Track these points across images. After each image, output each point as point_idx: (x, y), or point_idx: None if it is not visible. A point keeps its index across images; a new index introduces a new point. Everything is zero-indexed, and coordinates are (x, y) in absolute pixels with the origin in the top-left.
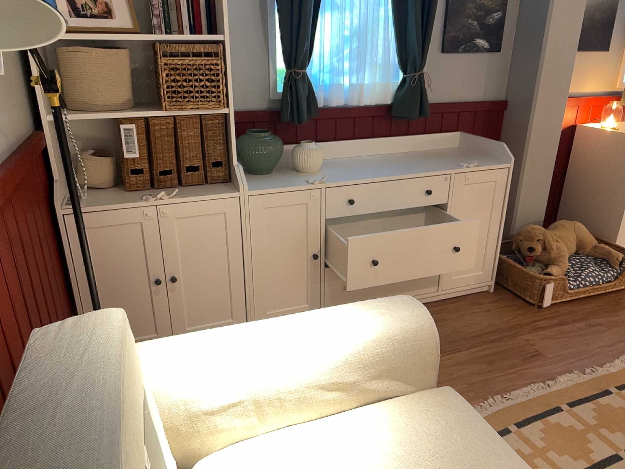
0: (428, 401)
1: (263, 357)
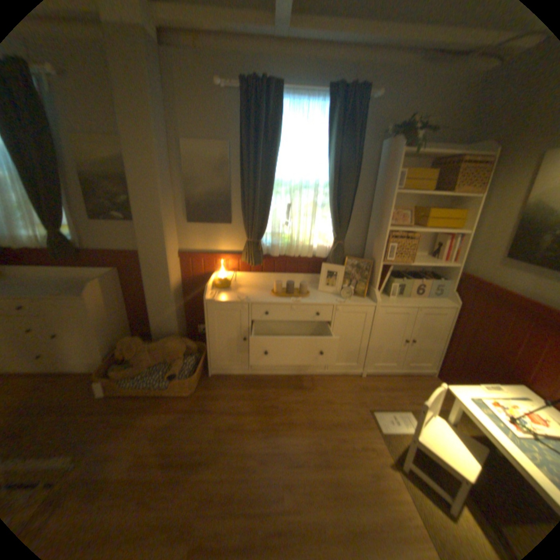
0: None
1: None
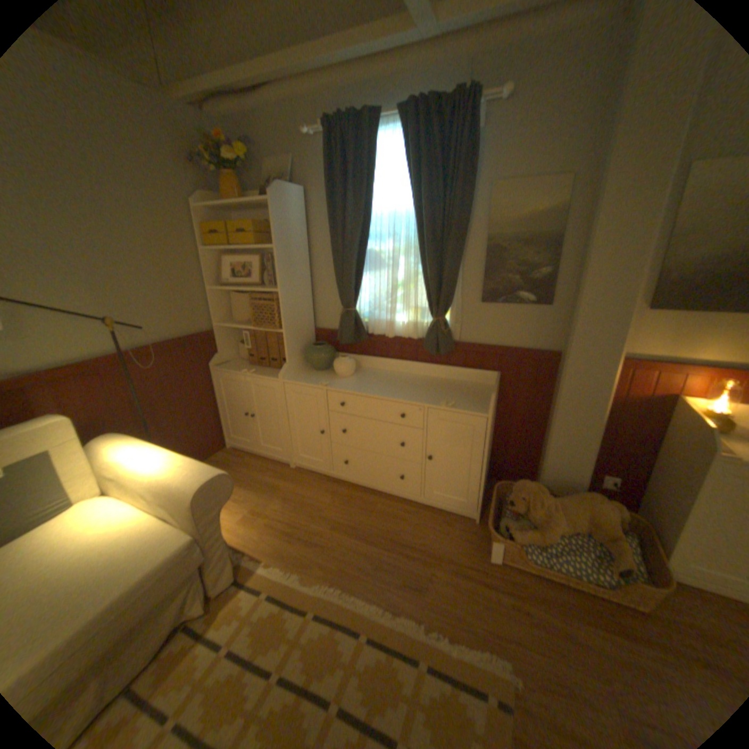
0: (171, 536)
1: (130, 465)
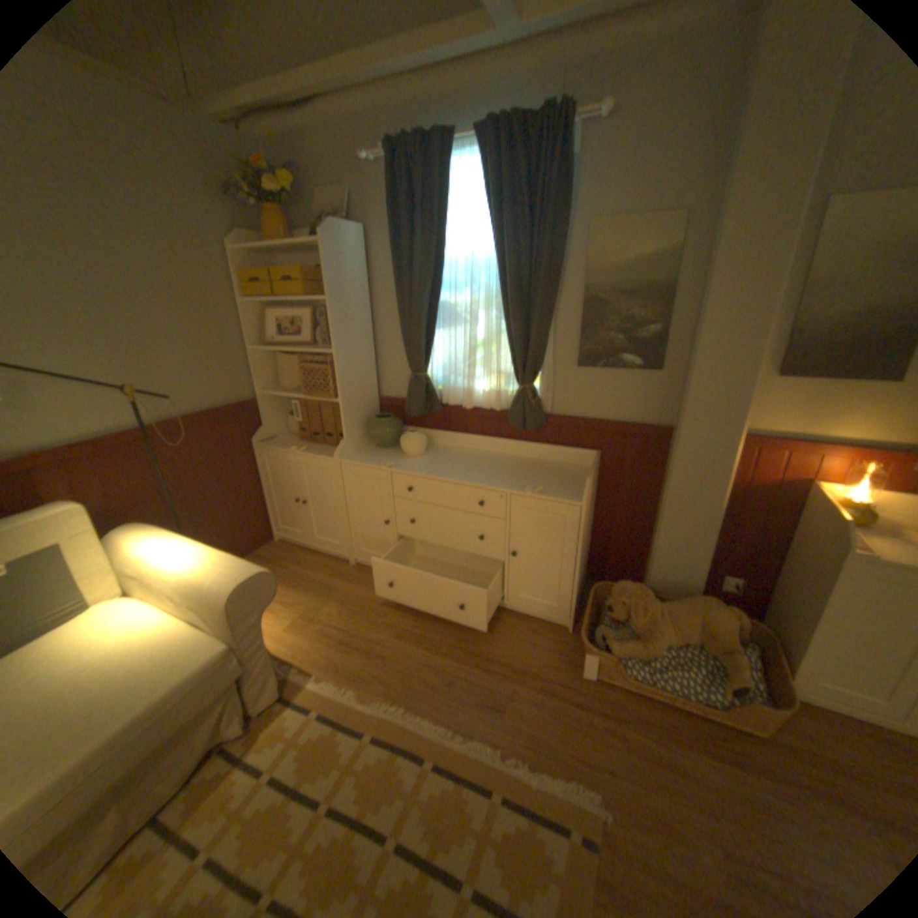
0: (202, 645)
1: (154, 562)
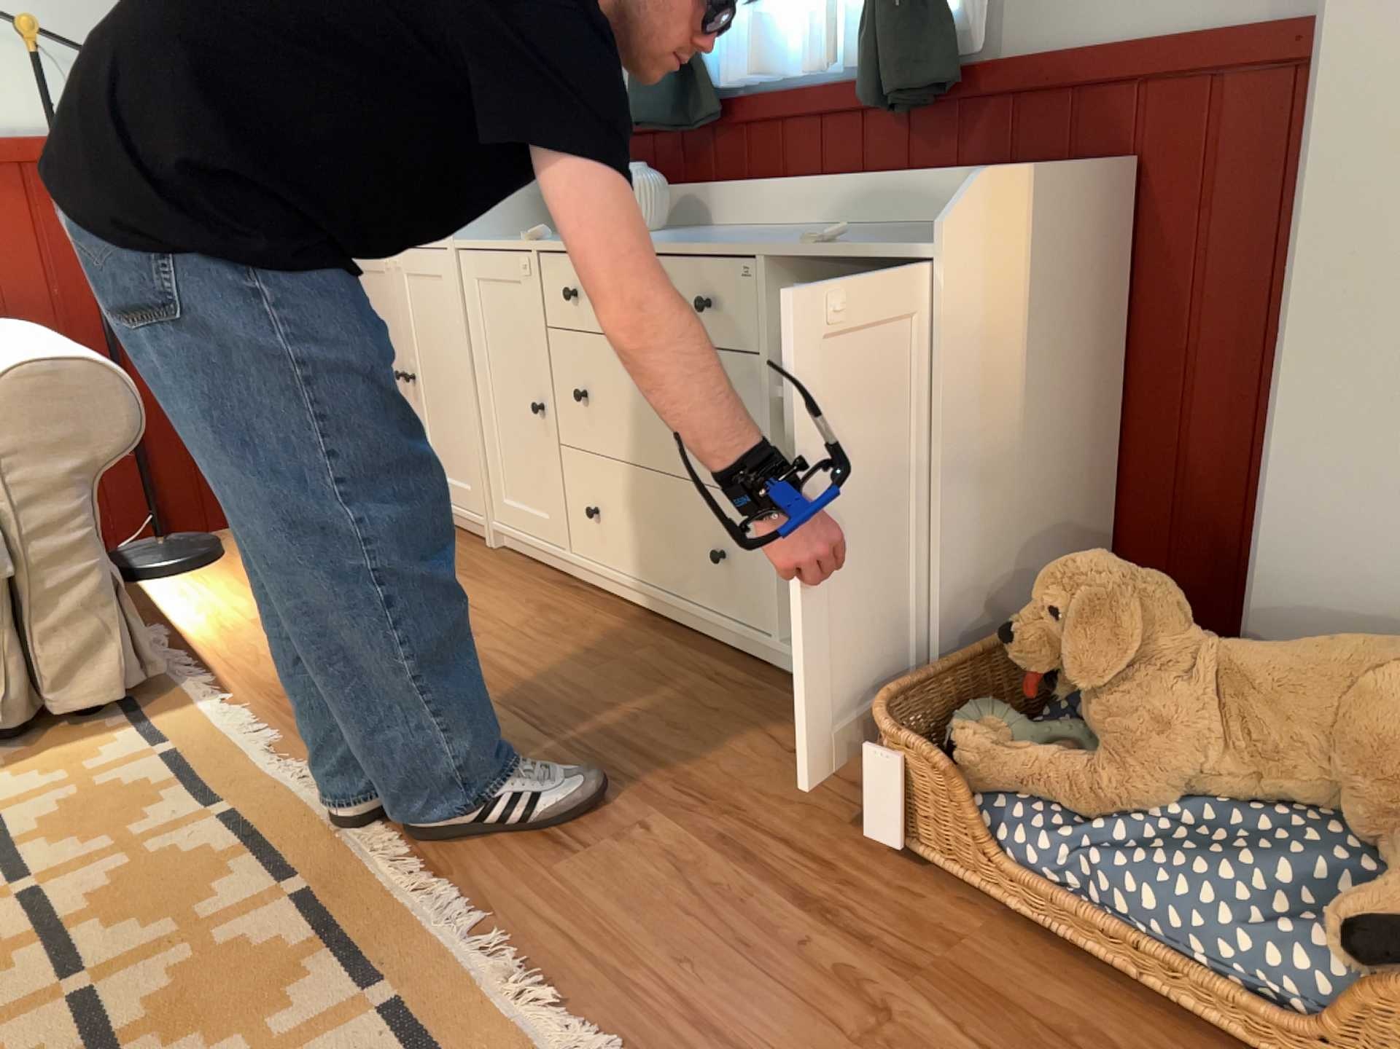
0: None
1: None
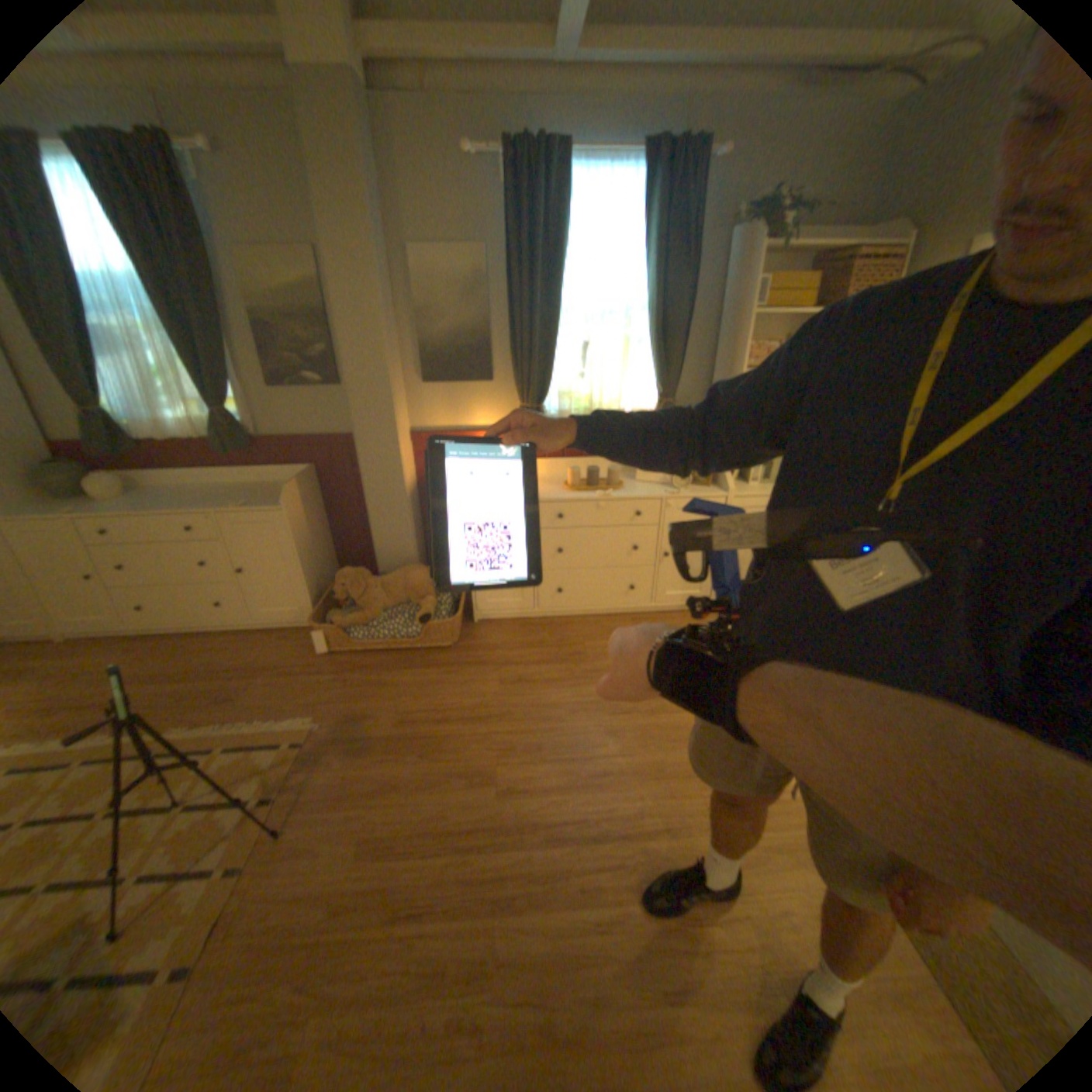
0: None
1: None
